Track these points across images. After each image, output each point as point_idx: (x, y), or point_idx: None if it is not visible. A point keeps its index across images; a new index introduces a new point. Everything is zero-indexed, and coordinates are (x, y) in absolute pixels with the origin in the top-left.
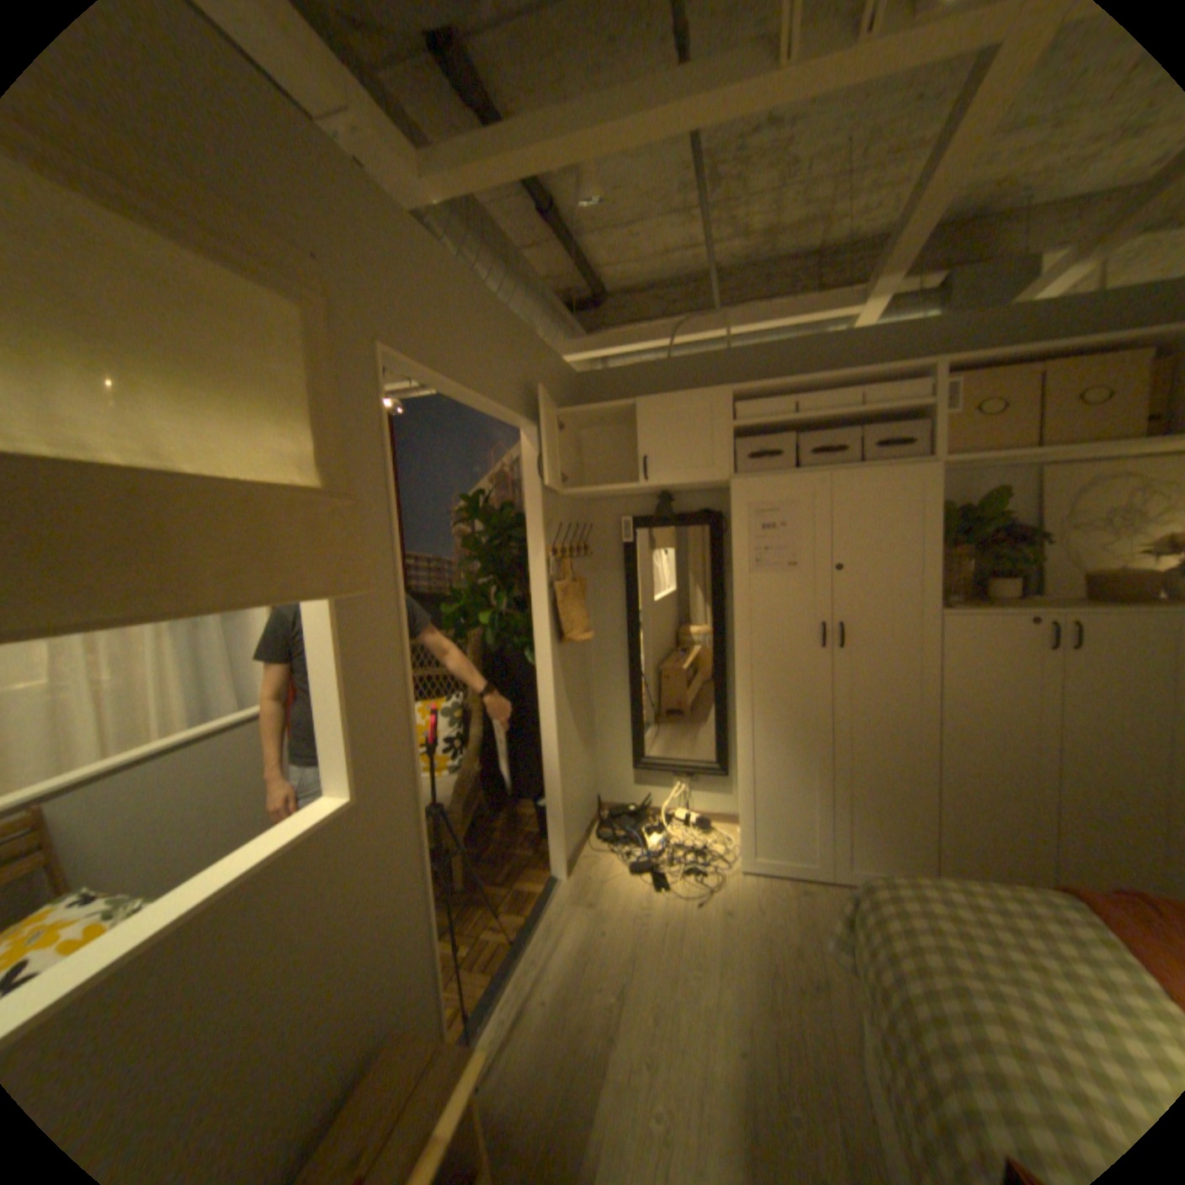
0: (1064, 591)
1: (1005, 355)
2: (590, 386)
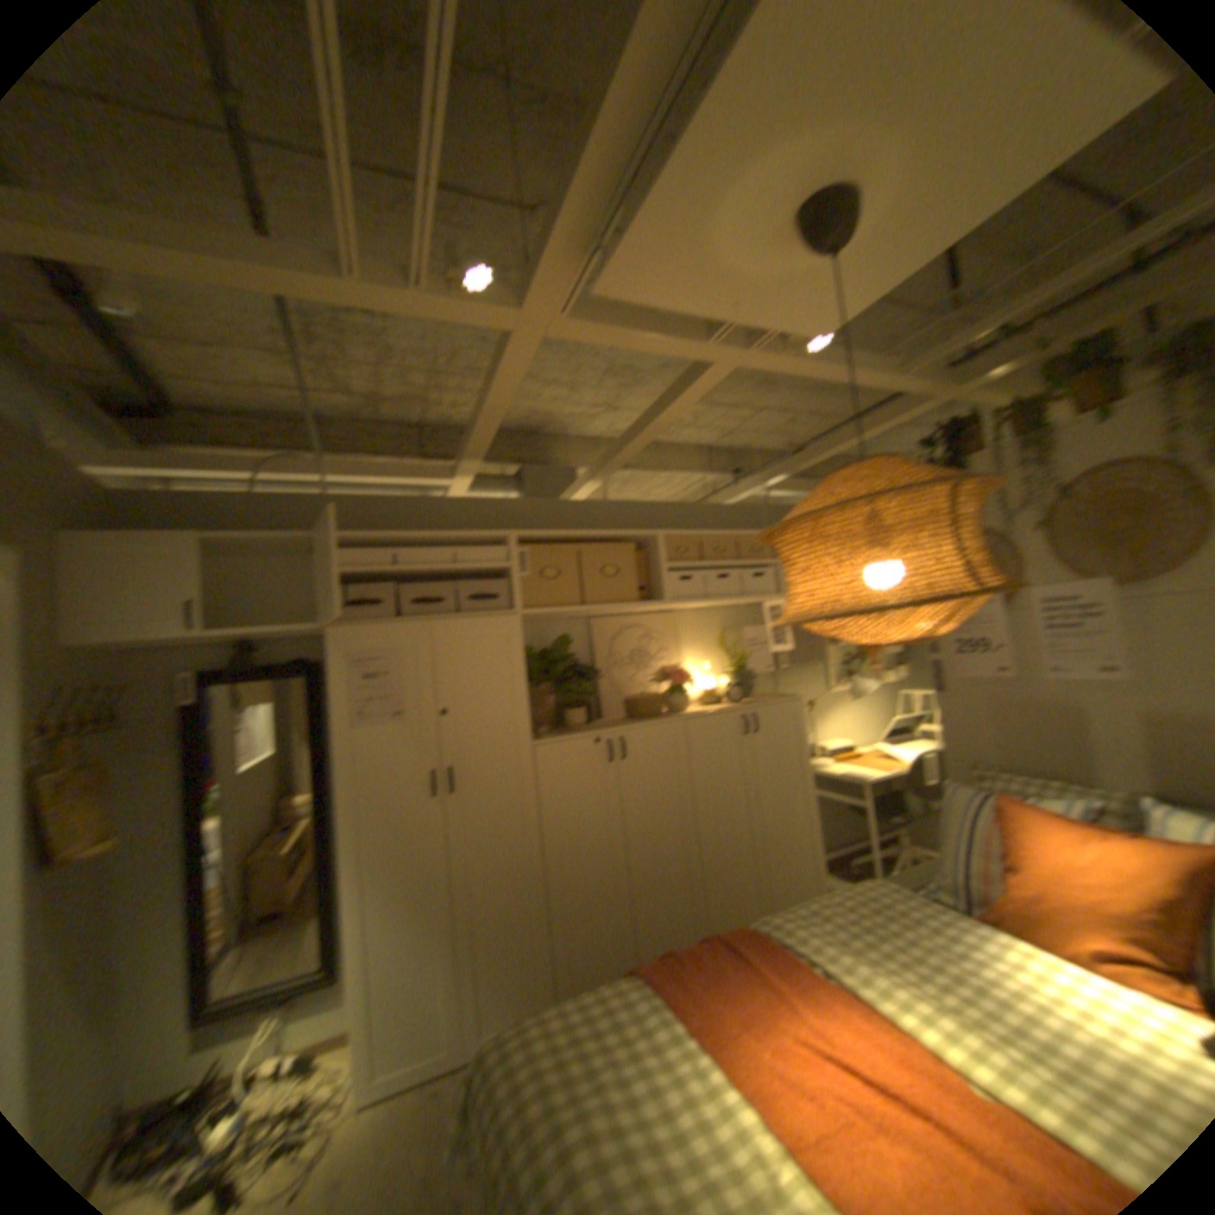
0: (614, 711)
1: (556, 534)
2: (138, 505)
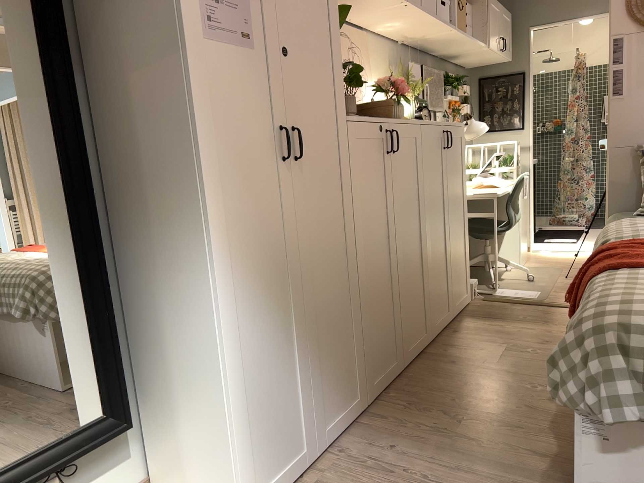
0: None
1: None
2: None
